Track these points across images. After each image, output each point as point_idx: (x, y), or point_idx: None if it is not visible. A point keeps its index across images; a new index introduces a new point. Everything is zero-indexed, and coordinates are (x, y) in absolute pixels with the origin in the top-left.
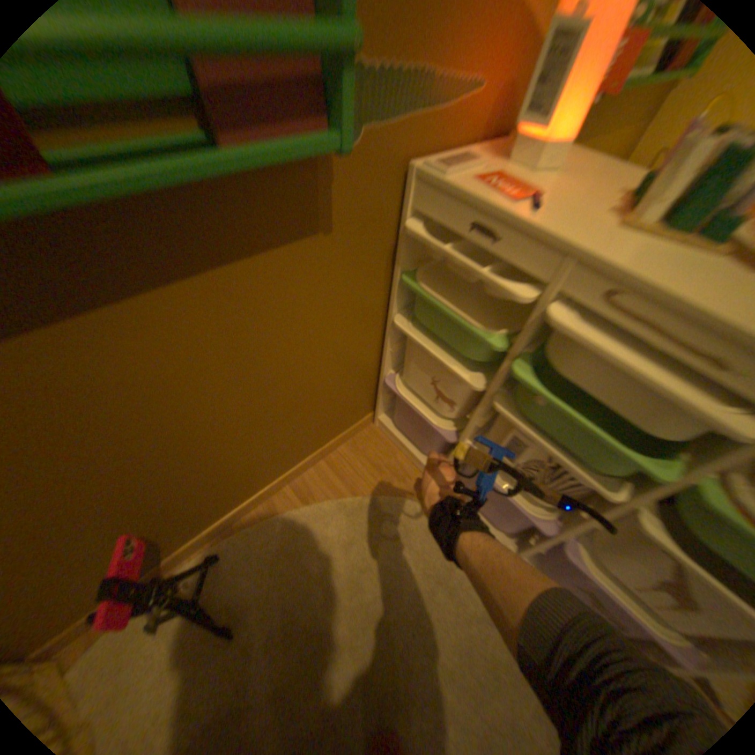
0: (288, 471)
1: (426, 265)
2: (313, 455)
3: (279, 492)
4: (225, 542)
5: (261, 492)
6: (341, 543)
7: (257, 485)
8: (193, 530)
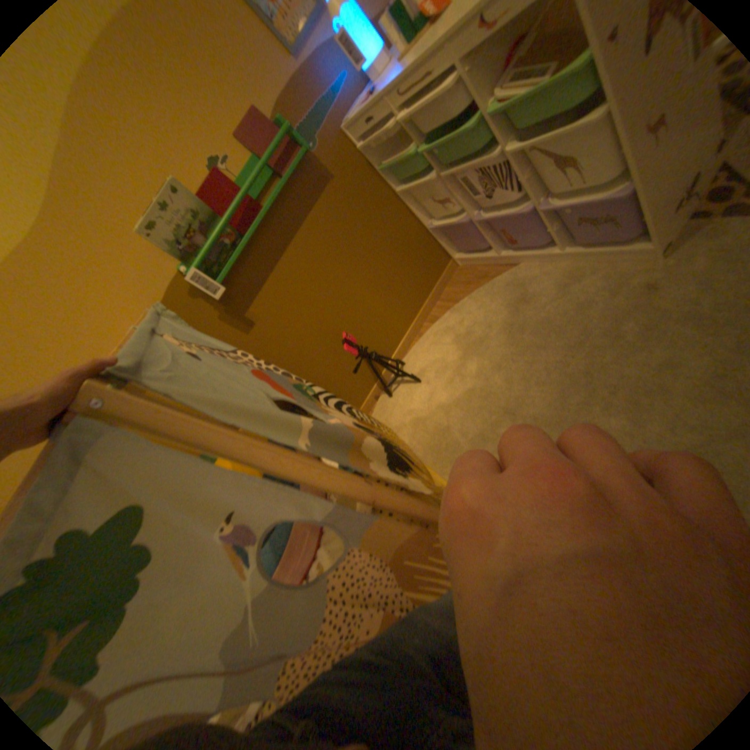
0: (418, 313)
1: (386, 153)
2: (427, 300)
3: (421, 327)
4: (405, 358)
5: (409, 329)
6: (458, 324)
7: (403, 324)
8: (385, 354)
